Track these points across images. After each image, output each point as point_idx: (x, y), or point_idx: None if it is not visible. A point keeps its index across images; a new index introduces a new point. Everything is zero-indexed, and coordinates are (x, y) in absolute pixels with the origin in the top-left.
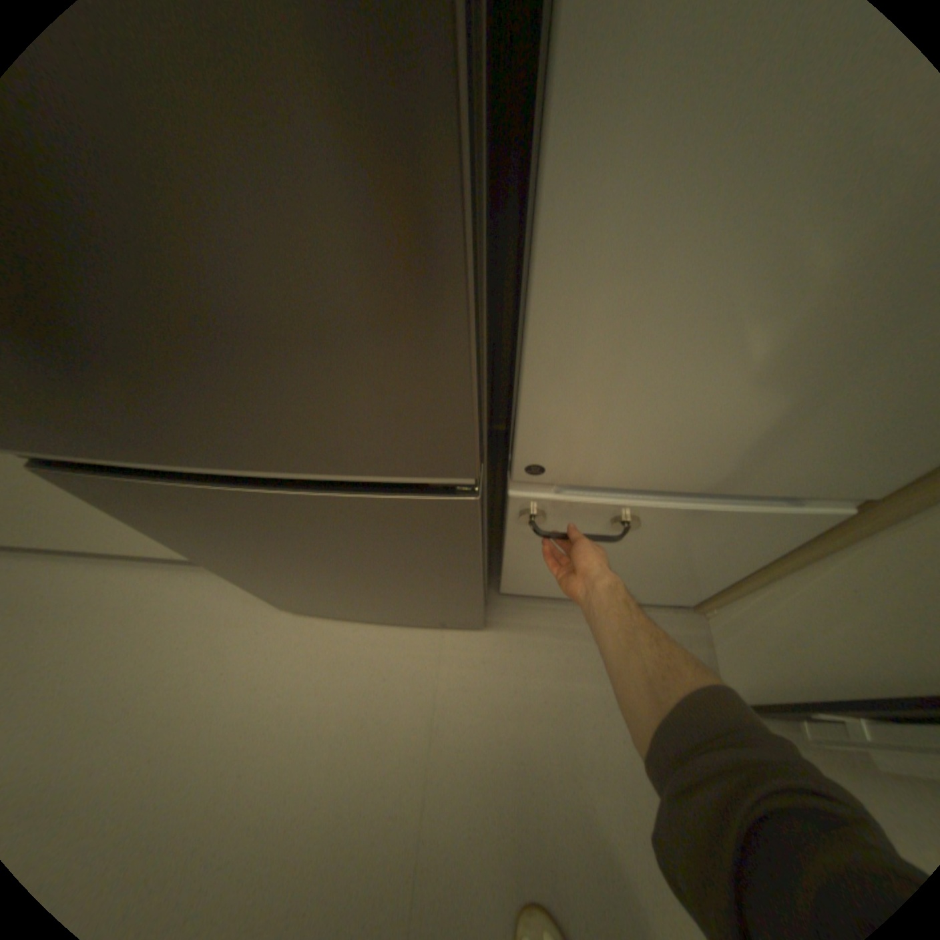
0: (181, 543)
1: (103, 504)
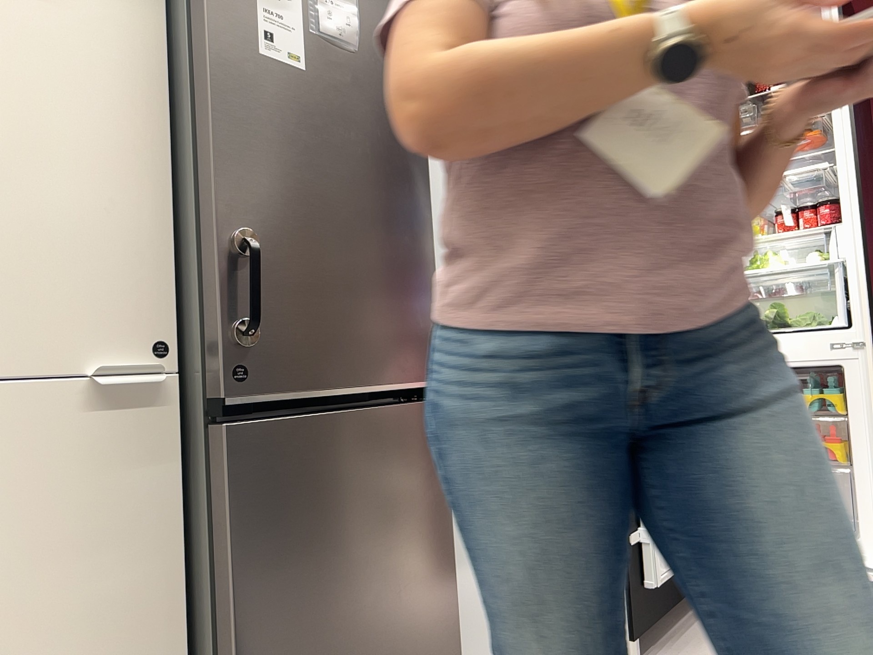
0: (259, 564)
1: (240, 483)
